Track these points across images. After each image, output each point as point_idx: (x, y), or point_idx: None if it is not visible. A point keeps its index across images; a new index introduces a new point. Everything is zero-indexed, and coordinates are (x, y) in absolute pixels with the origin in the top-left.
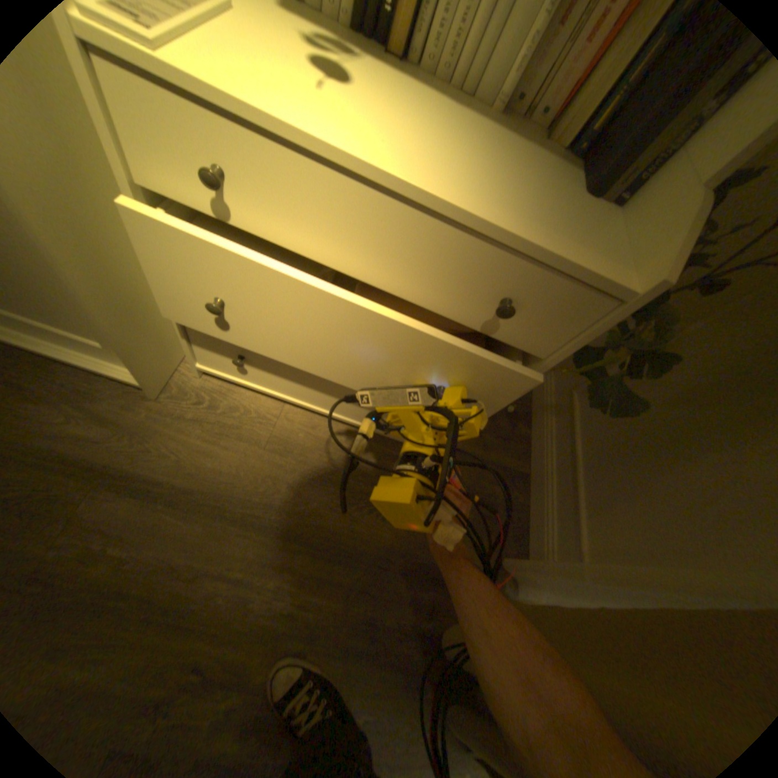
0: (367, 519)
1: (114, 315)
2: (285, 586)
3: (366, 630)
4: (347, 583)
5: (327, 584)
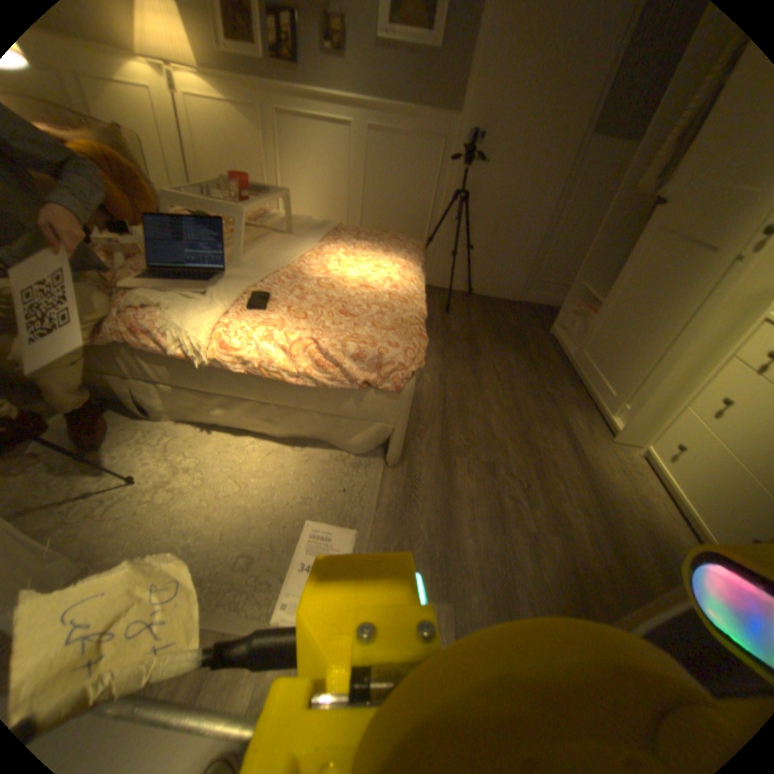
0: (654, 571)
1: (662, 392)
2: (582, 520)
3: (591, 578)
4: (607, 560)
5: (598, 545)
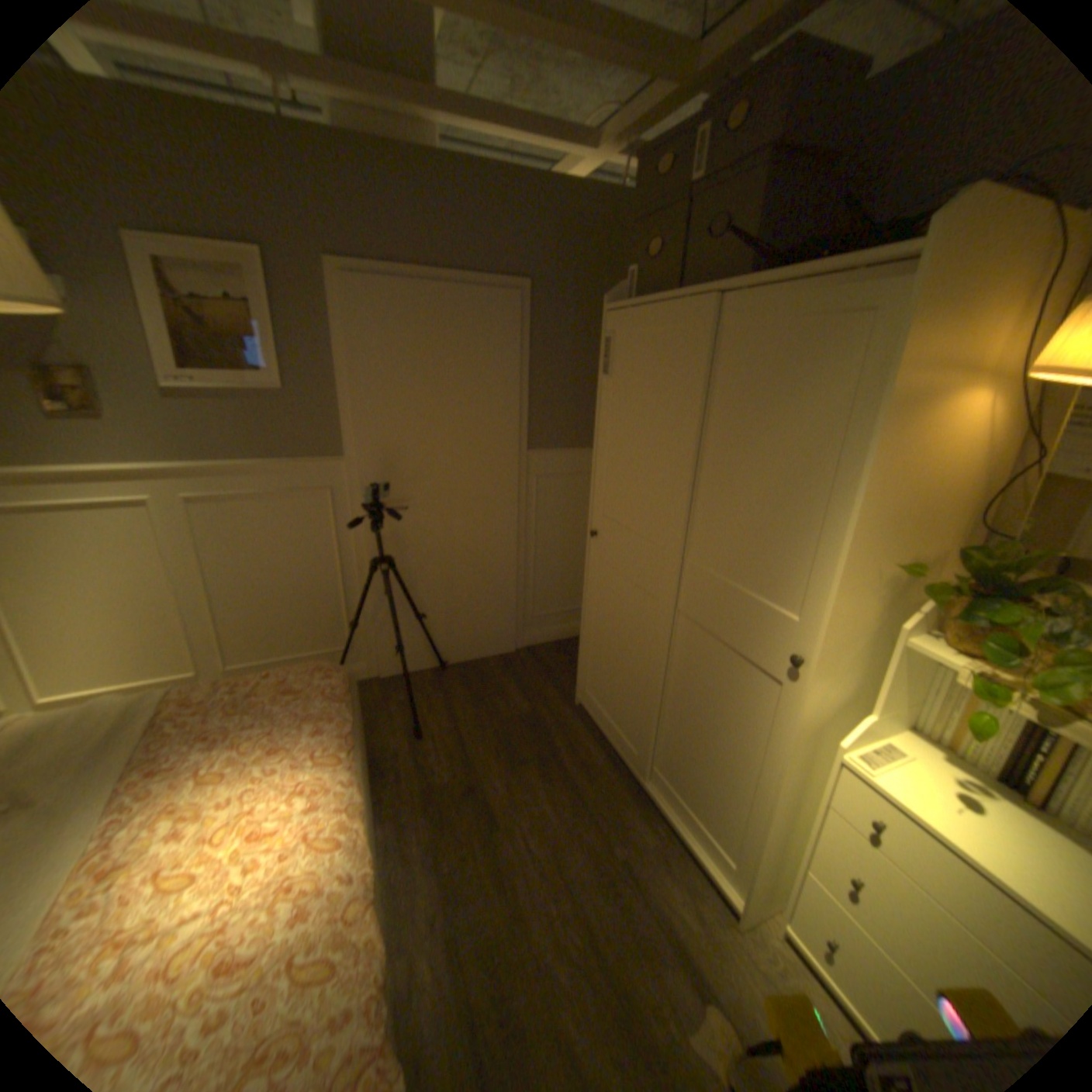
0: None
1: (770, 857)
2: None
3: None
4: None
5: None
